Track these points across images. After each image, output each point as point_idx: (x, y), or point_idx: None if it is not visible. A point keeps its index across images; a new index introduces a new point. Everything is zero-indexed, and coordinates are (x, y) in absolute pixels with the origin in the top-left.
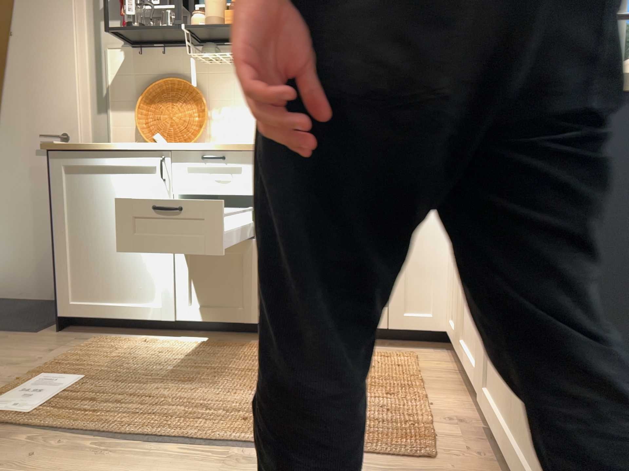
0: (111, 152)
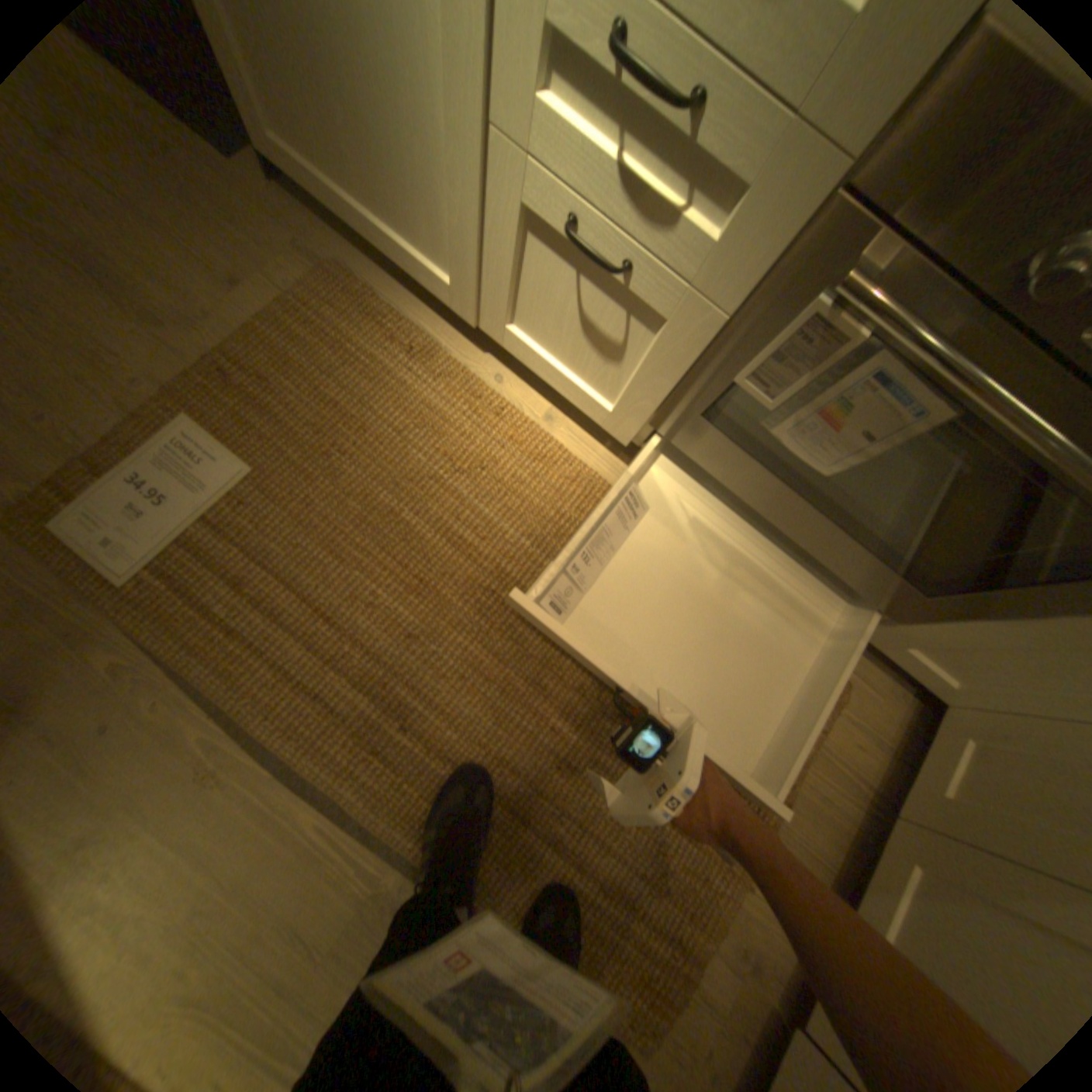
0: None
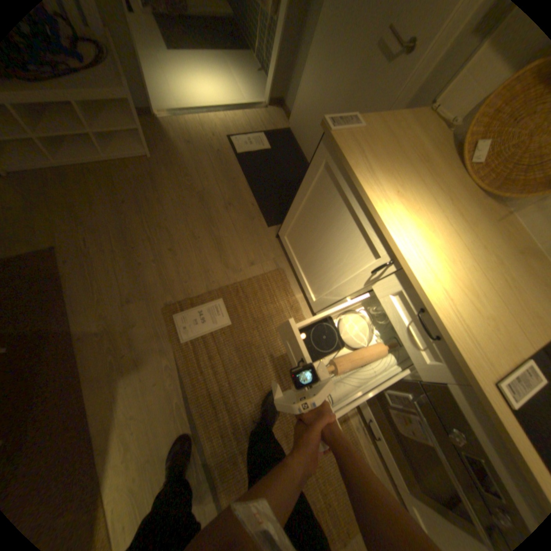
0: (362, 199)
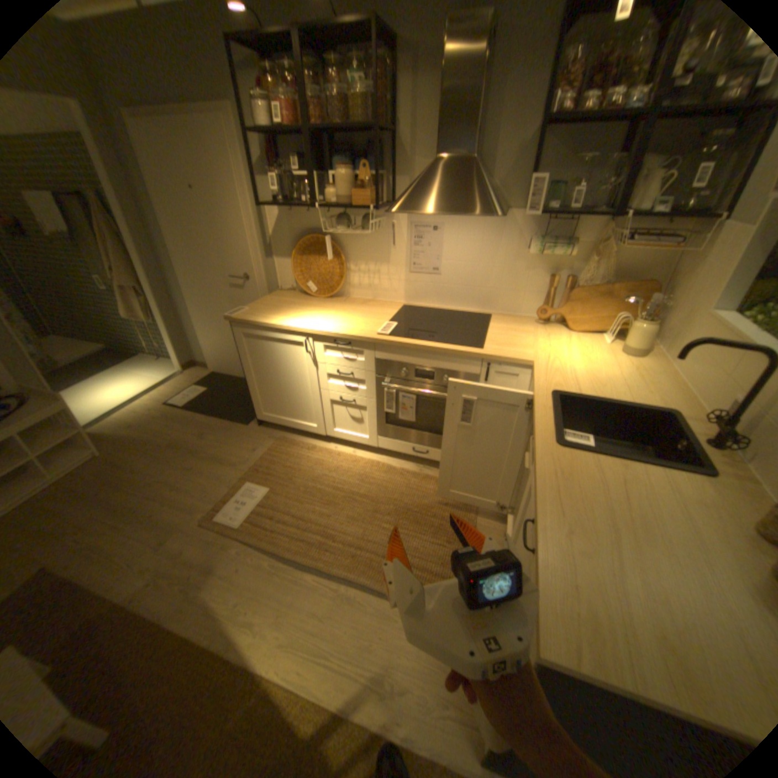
0: (271, 328)
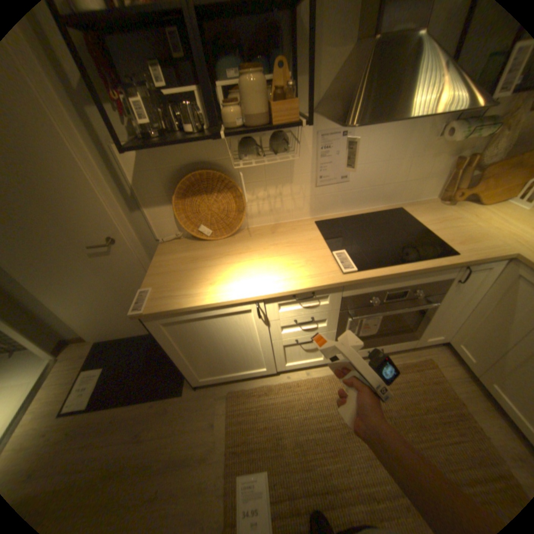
0: (205, 307)
